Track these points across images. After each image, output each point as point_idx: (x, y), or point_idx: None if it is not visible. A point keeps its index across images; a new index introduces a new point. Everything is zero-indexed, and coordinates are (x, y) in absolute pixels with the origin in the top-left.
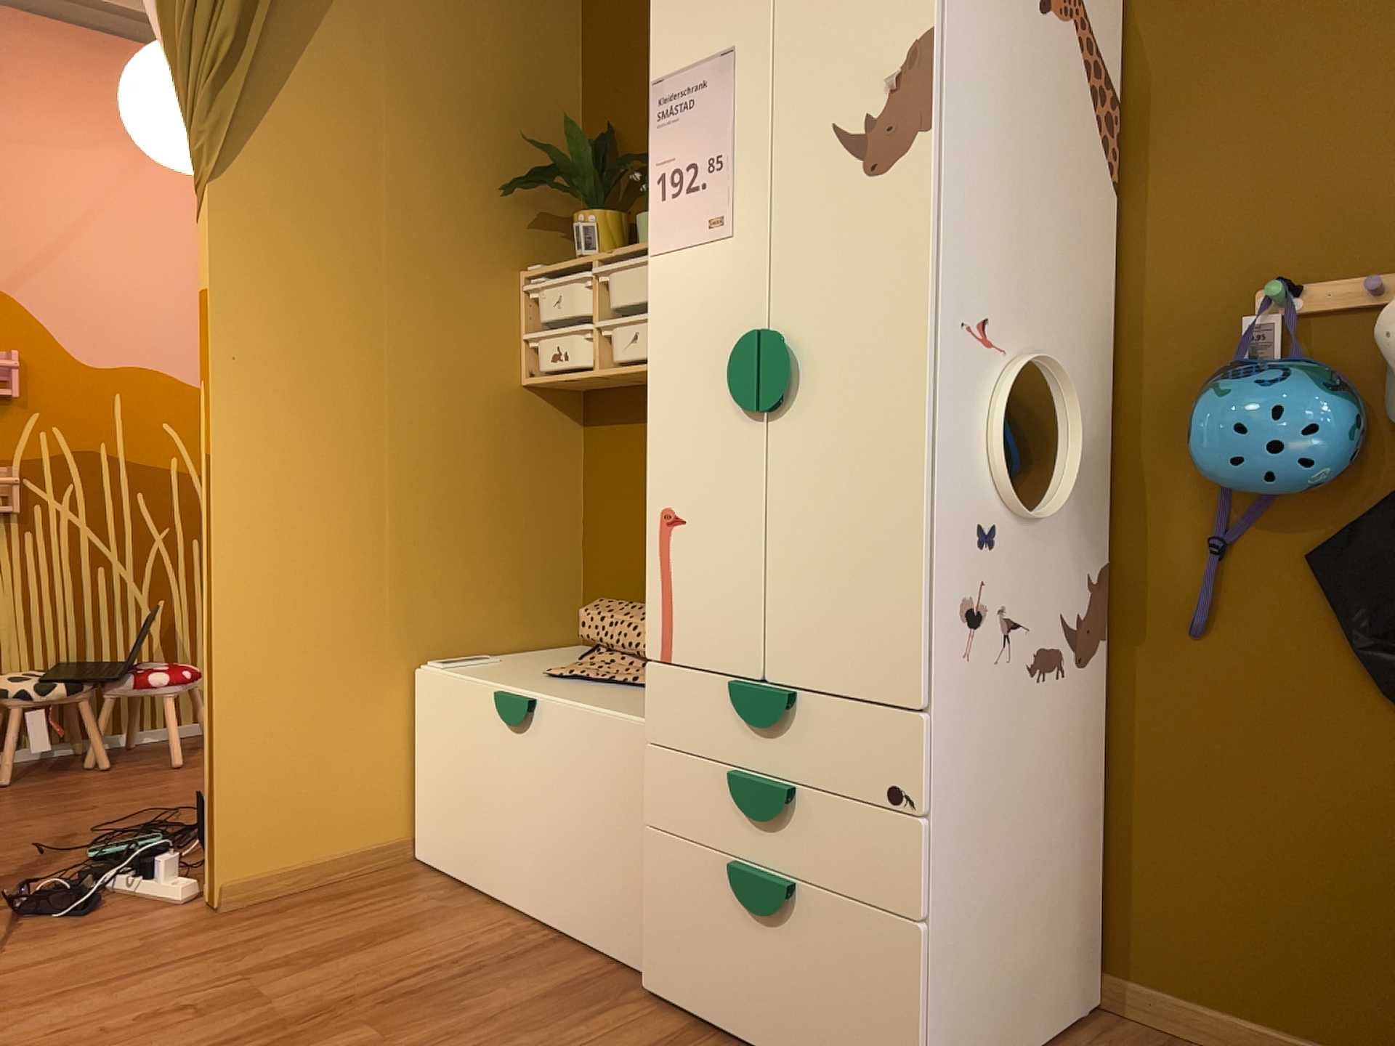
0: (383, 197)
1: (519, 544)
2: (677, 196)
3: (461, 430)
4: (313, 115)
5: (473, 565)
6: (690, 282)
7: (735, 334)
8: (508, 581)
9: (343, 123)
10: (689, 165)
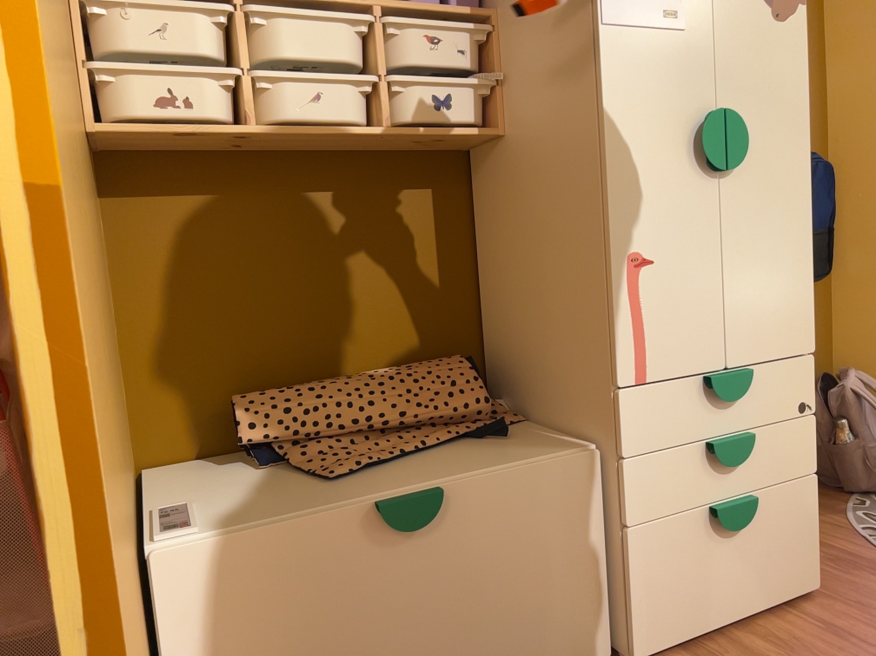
0: None
1: None
2: None
3: None
4: None
5: None
6: (646, 59)
7: (692, 110)
8: None
9: None
10: None
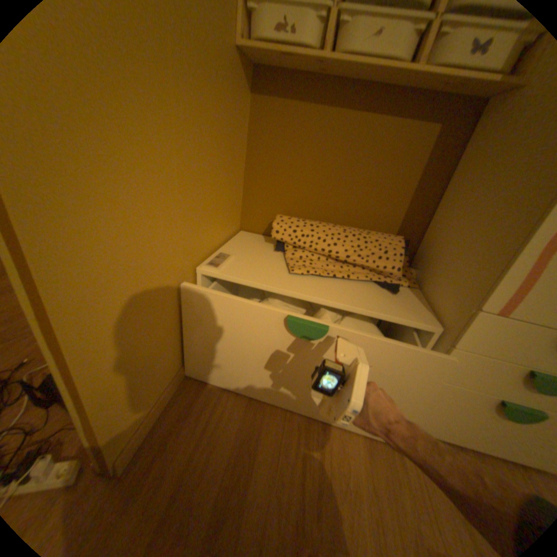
0: None
1: (228, 177)
2: None
3: (211, 78)
4: None
5: (213, 194)
6: None
7: None
8: (224, 202)
9: None
10: None
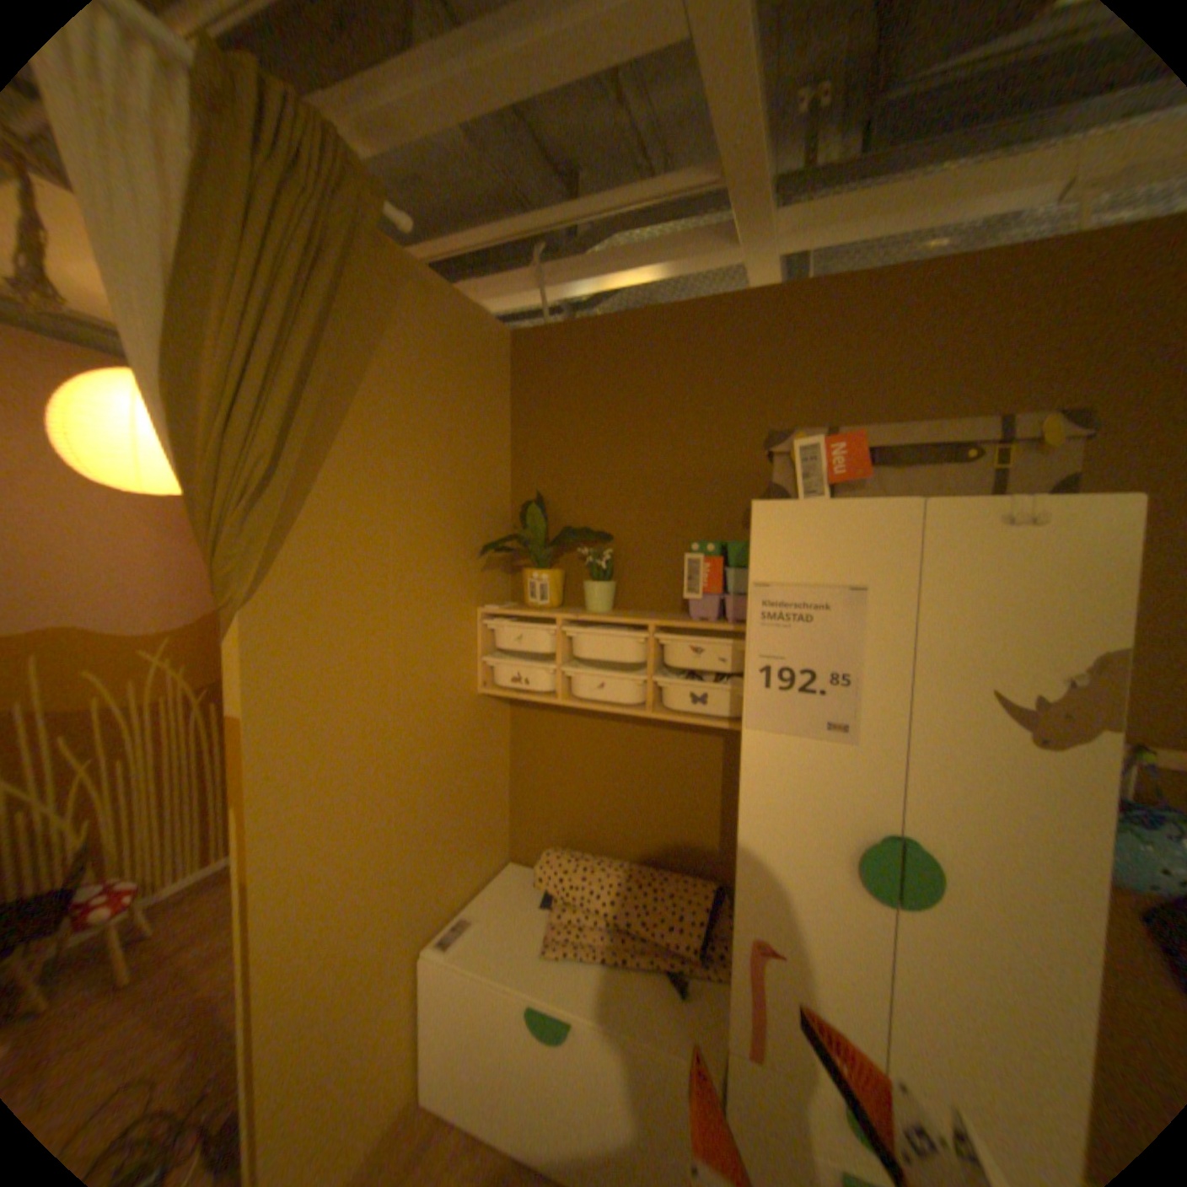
0: (389, 576)
1: (476, 813)
2: (786, 689)
3: (443, 747)
4: (332, 516)
5: (451, 847)
6: (800, 767)
7: (861, 829)
8: (471, 844)
9: (357, 518)
10: (804, 669)
